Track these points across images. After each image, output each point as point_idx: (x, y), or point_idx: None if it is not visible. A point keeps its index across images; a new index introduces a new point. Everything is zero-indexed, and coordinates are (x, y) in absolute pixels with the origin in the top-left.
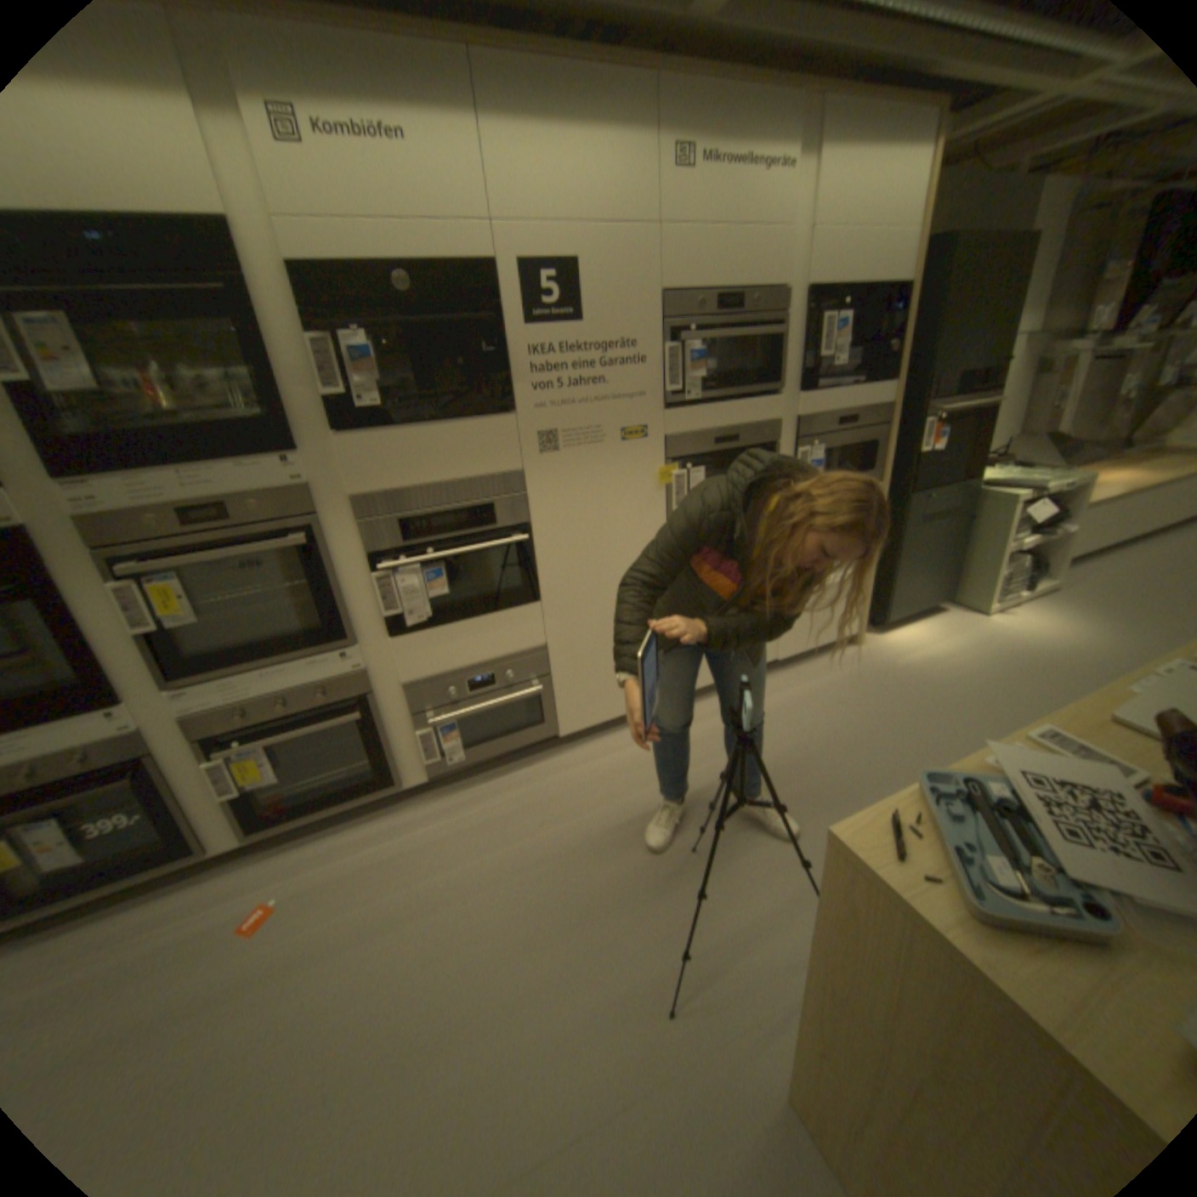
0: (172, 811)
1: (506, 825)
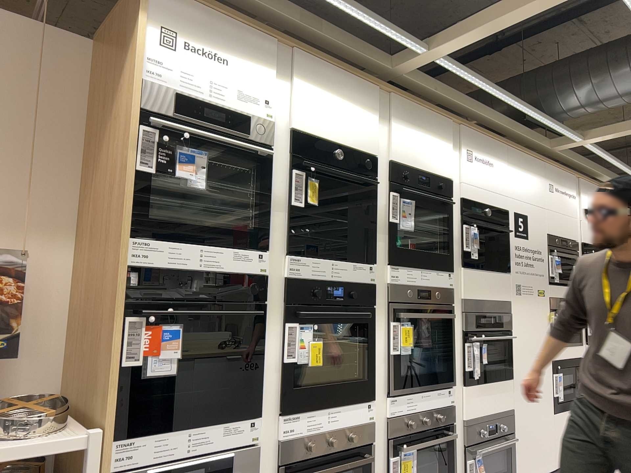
0: None
1: None
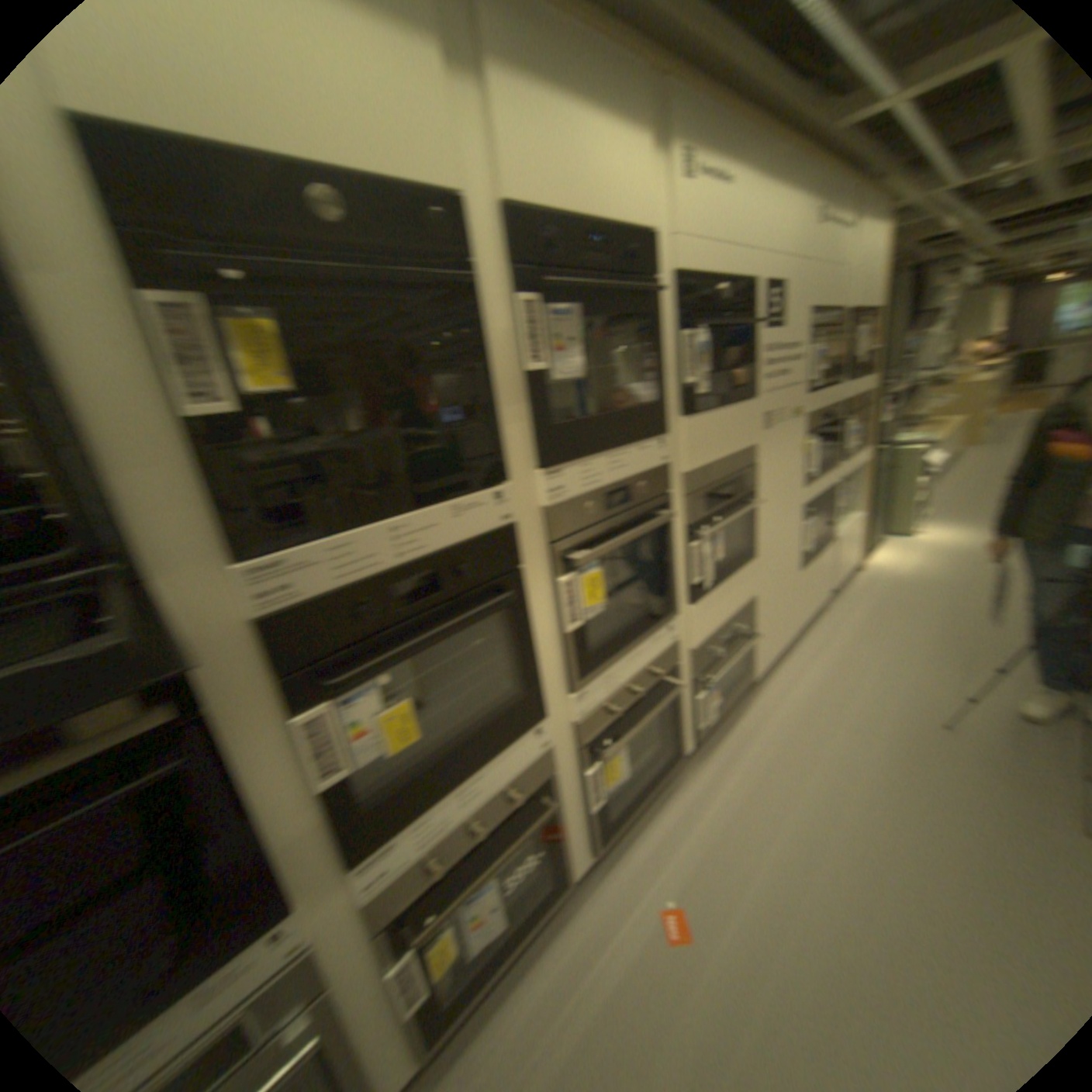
0: (562, 835)
1: (786, 763)
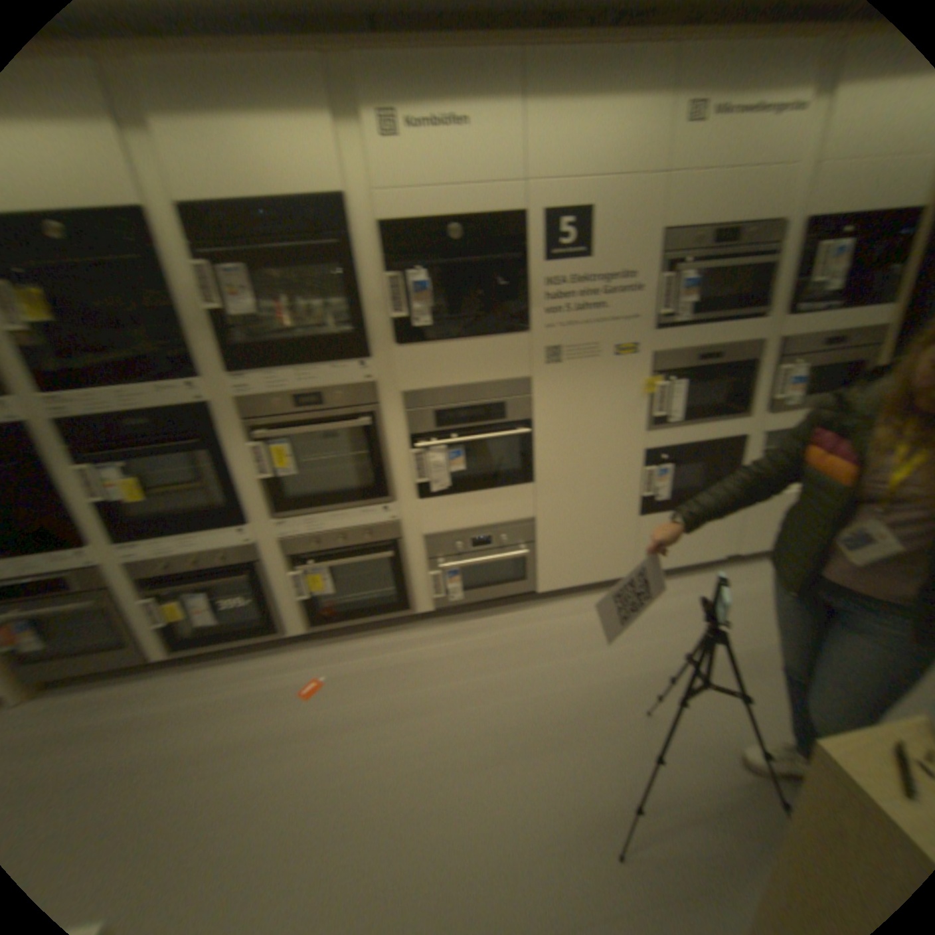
0: (266, 602)
1: (489, 657)
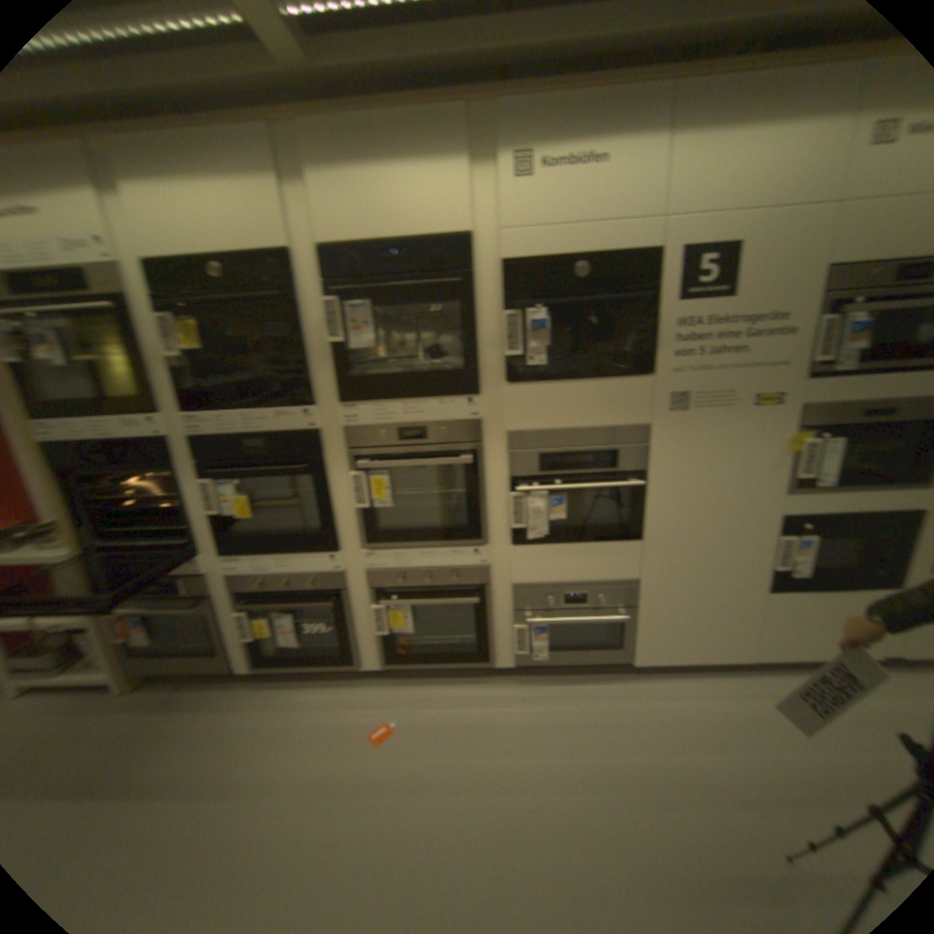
0: (347, 632)
1: (577, 735)
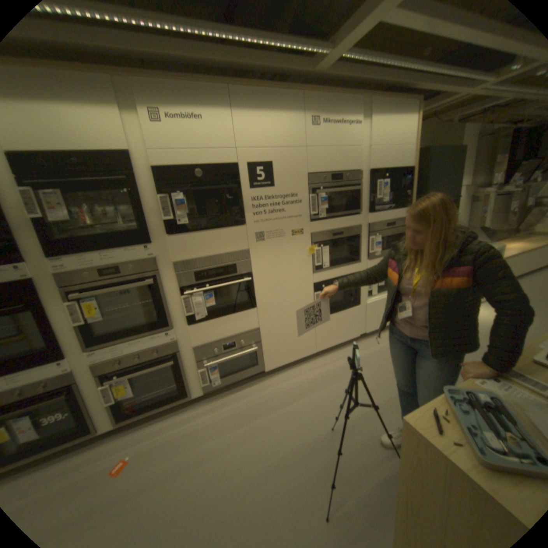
0: (83, 411)
1: (240, 417)
